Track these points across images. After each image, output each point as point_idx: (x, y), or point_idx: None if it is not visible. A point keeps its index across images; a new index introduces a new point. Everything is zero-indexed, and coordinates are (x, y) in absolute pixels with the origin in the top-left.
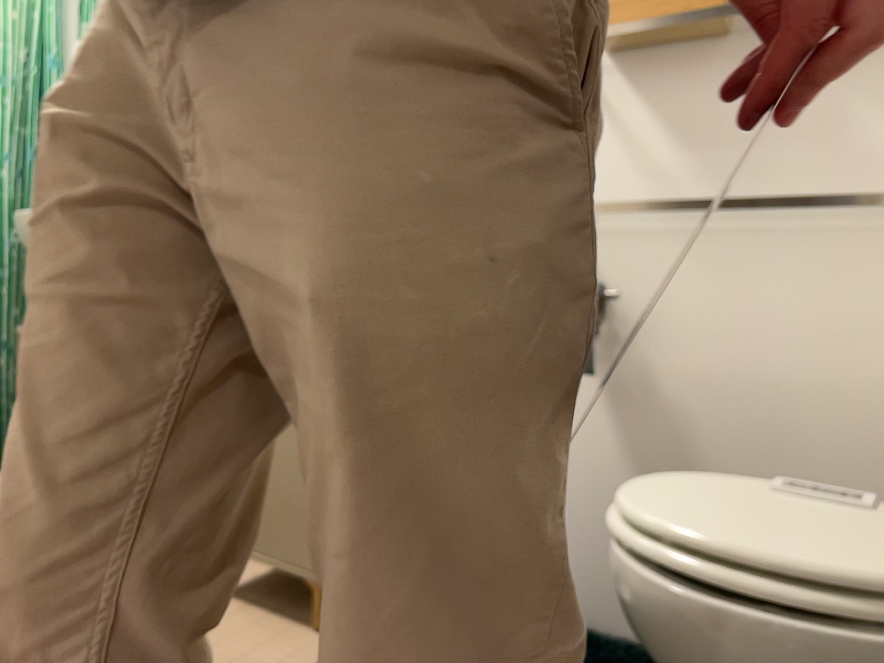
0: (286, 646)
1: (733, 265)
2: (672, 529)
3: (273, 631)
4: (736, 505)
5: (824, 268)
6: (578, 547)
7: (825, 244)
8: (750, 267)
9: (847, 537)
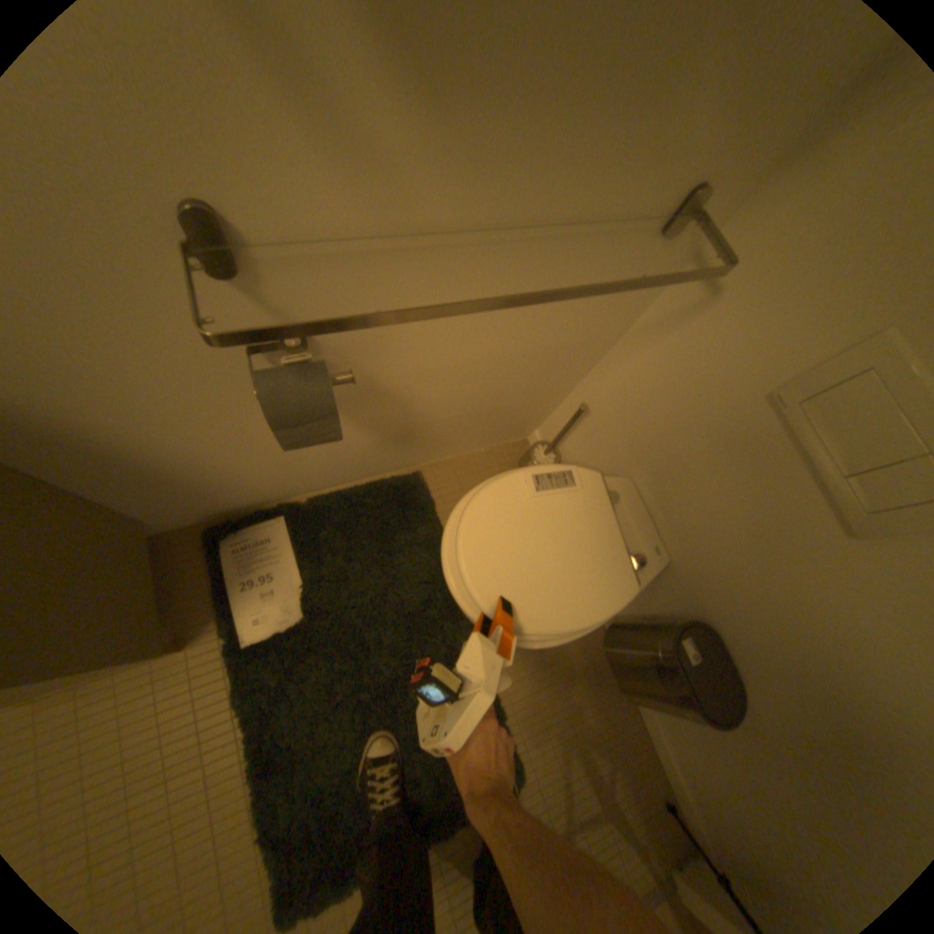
0: (171, 683)
1: (469, 279)
2: (524, 626)
3: (137, 683)
4: (525, 549)
5: (555, 270)
6: (321, 466)
7: (567, 248)
8: (486, 278)
9: (588, 554)
